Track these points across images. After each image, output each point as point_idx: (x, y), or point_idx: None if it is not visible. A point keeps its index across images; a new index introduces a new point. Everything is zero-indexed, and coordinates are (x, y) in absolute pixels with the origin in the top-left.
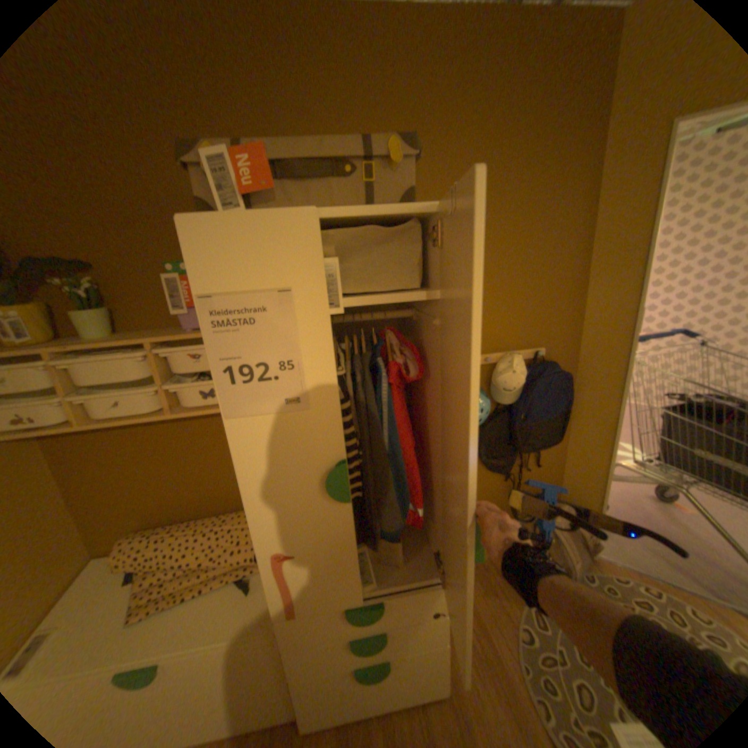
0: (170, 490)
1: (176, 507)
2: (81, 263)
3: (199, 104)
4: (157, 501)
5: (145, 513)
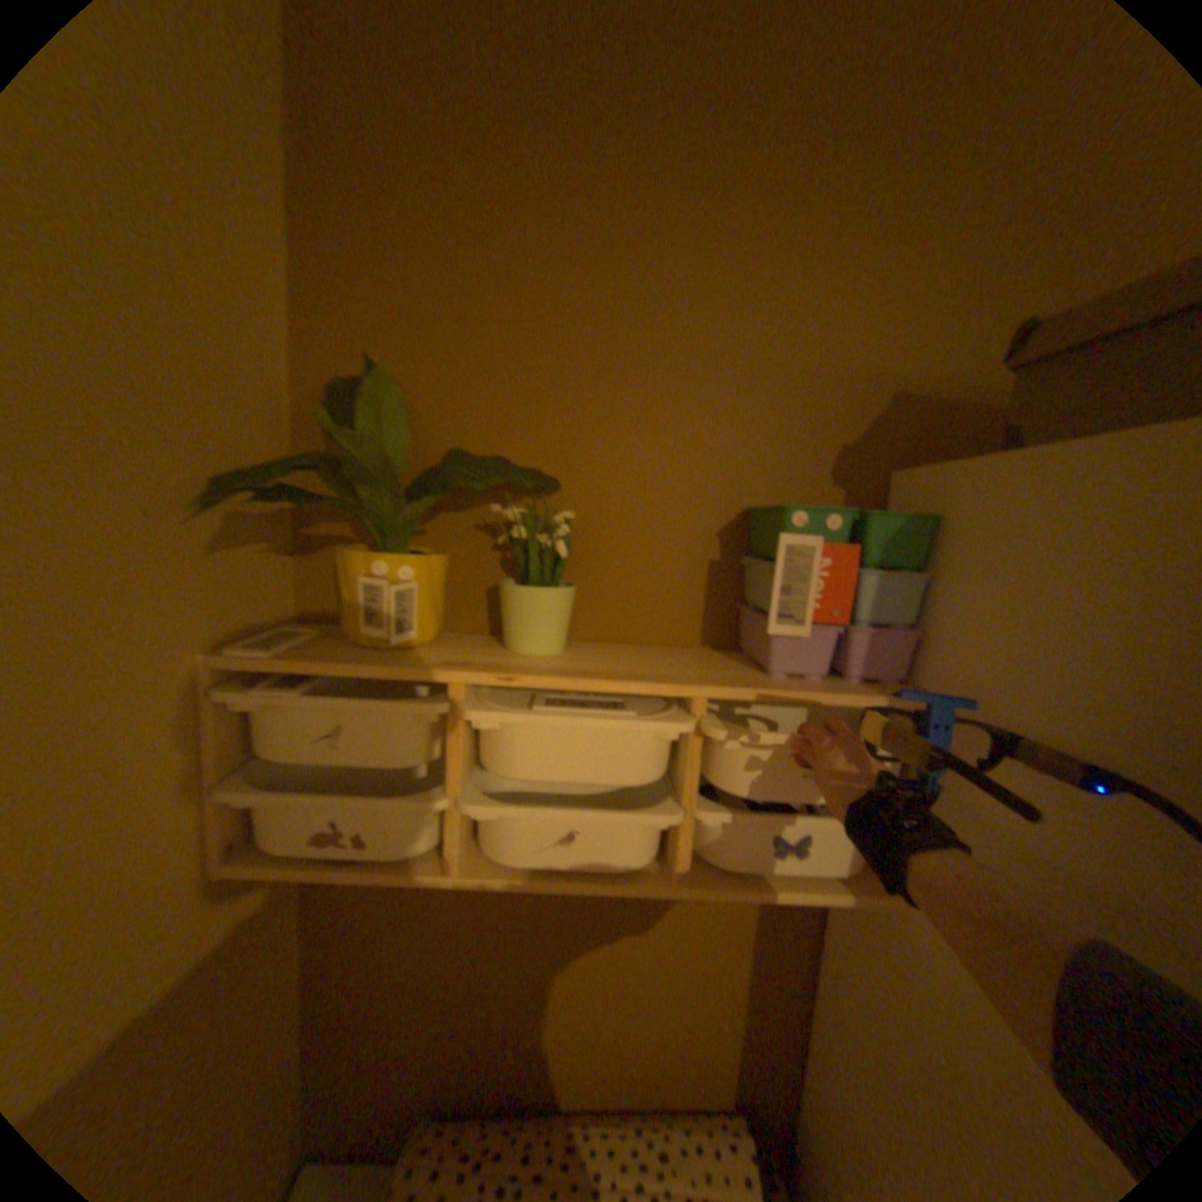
0: (537, 1024)
1: (535, 1071)
2: (545, 478)
3: (901, 180)
4: (499, 1046)
5: (461, 1068)
